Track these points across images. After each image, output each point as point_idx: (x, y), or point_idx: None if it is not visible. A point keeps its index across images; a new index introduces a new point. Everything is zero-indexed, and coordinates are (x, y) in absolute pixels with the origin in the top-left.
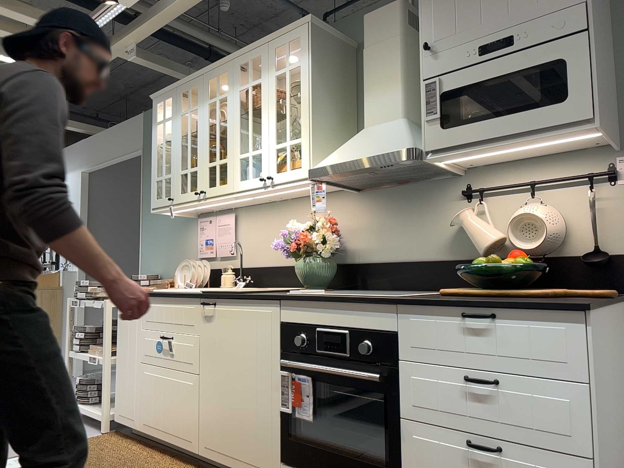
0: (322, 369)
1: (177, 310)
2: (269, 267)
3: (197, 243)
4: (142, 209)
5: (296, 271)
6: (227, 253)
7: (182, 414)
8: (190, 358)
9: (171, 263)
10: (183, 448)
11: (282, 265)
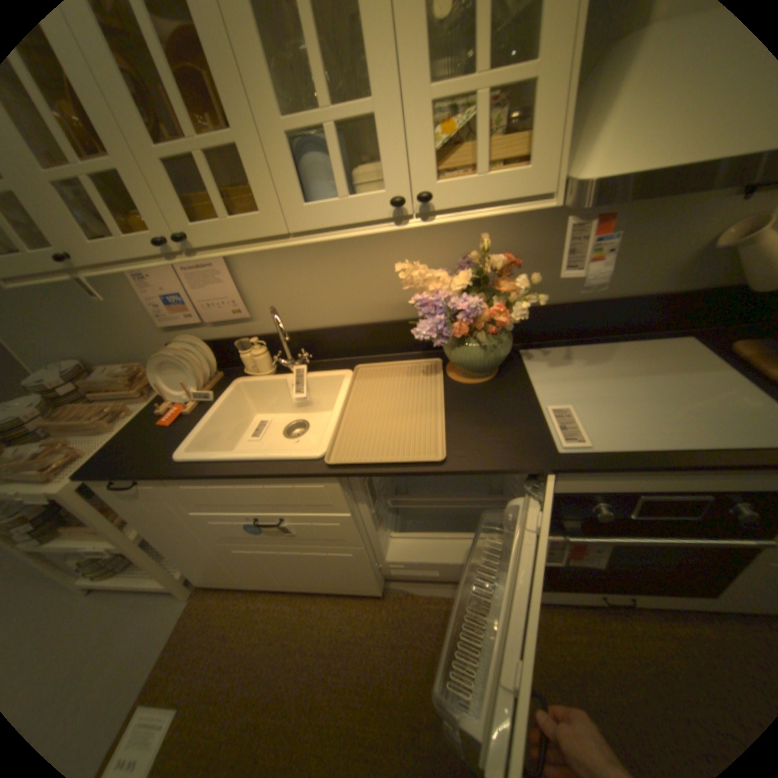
0: (661, 544)
1: (276, 491)
2: (335, 328)
3: (138, 302)
4: None
5: (454, 358)
6: (229, 316)
7: (340, 576)
8: (339, 536)
9: (94, 340)
10: (350, 594)
11: (360, 323)
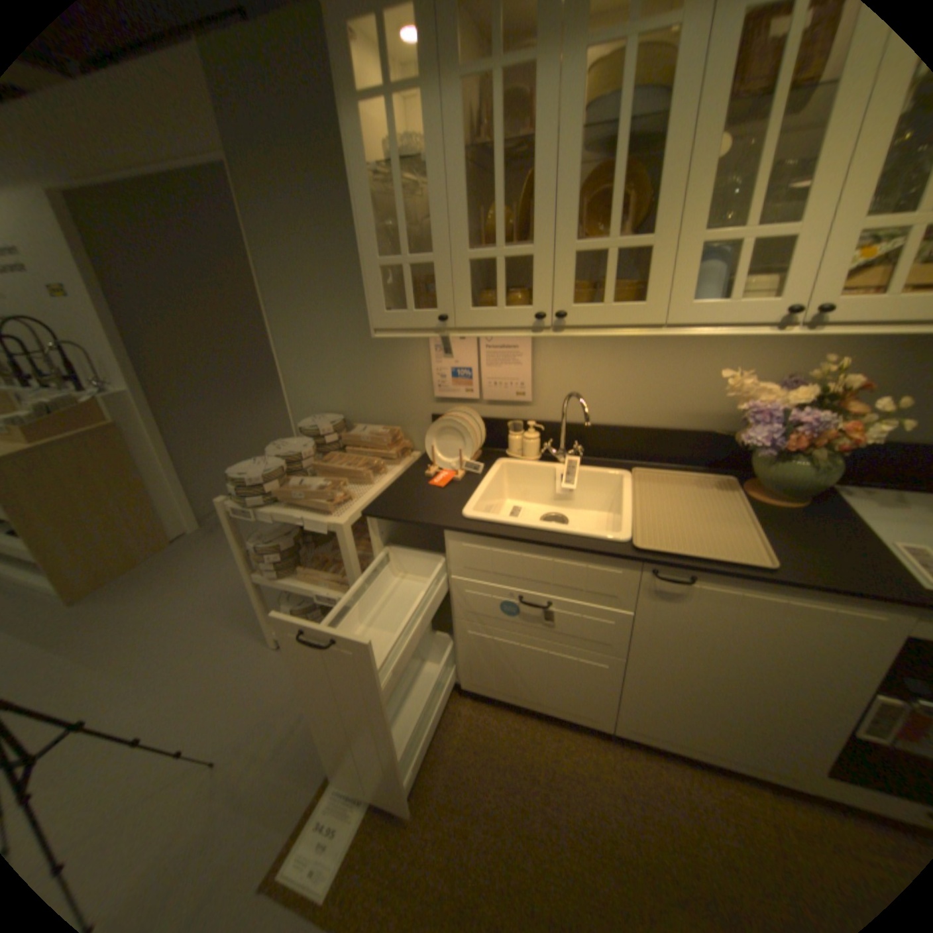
0: None
1: (566, 568)
2: (617, 426)
3: (426, 370)
4: (261, 293)
5: (772, 474)
6: (511, 397)
7: (578, 694)
8: (607, 639)
9: (365, 399)
10: (575, 723)
11: (646, 426)
